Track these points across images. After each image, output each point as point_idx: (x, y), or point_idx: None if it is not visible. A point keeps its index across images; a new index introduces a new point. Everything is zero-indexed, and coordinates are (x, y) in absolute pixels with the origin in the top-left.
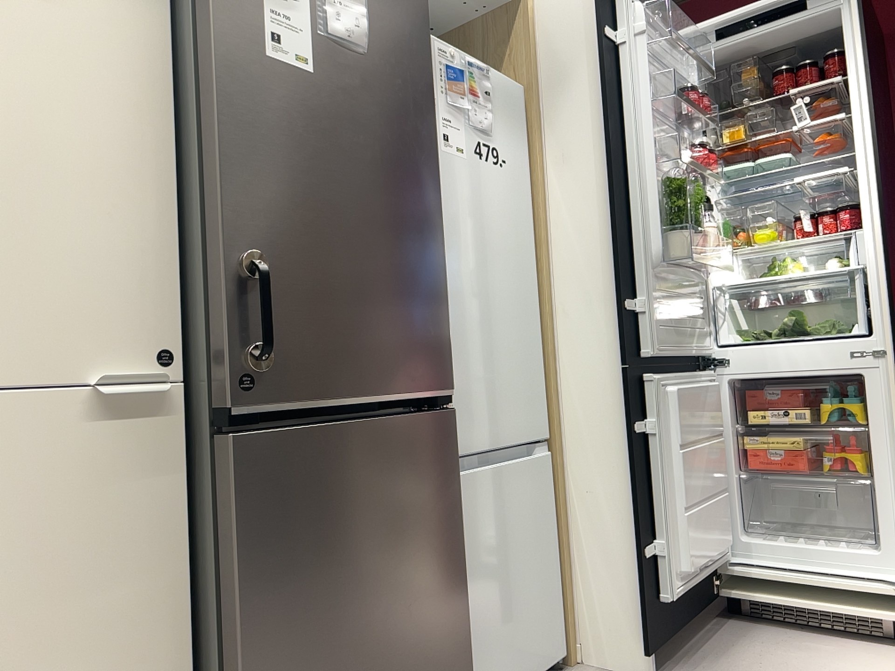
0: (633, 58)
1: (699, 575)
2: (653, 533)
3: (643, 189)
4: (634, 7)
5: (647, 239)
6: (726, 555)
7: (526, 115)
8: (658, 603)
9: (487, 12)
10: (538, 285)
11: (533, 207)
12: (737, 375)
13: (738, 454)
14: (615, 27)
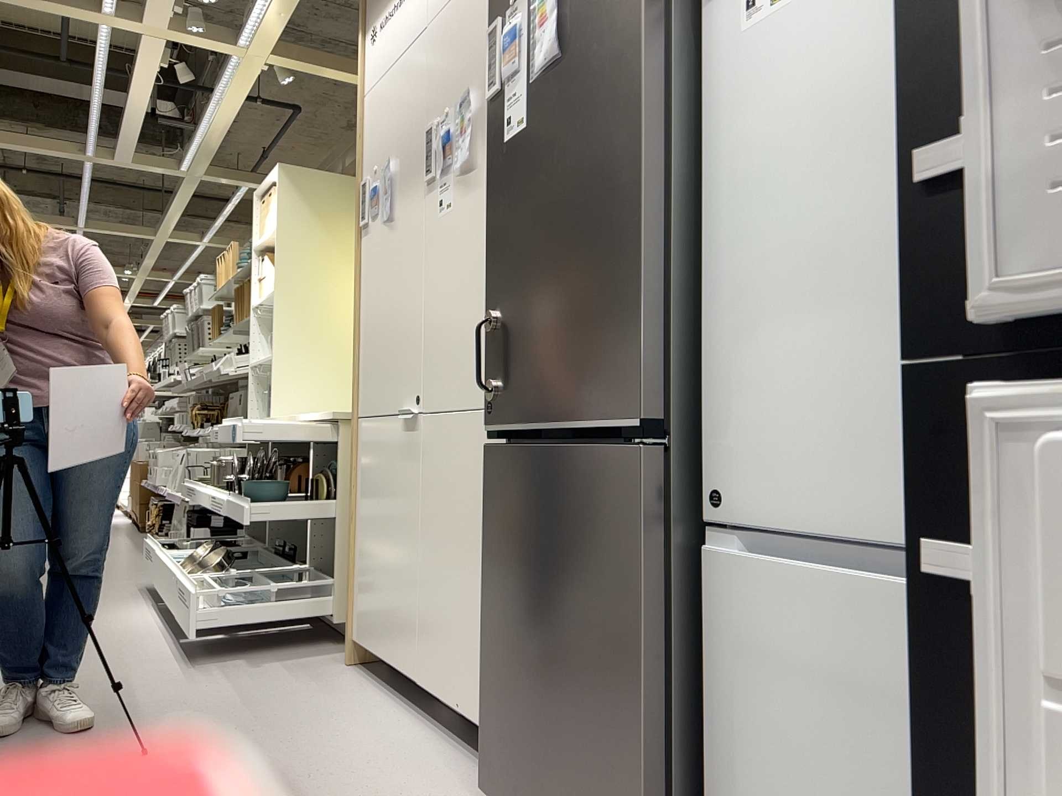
0: None
1: None
2: None
3: None
4: None
5: None
6: None
7: None
8: None
9: None
10: None
11: None
12: None
13: None
14: None
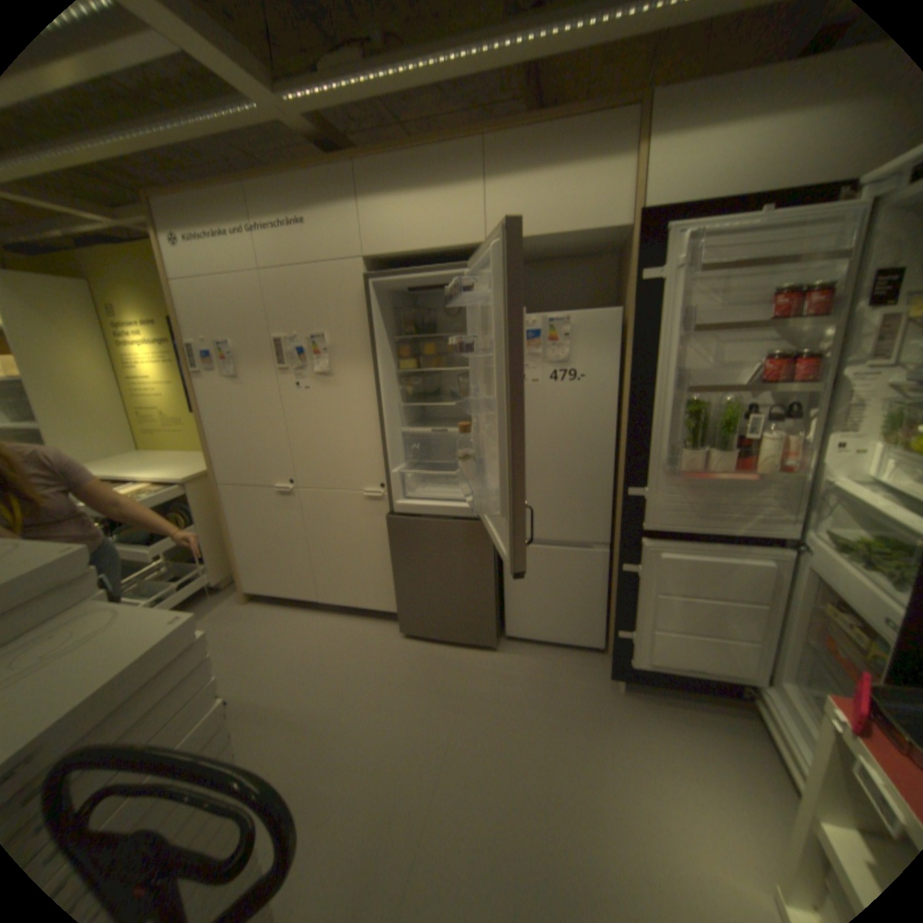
0: (671, 294)
1: (680, 673)
2: (631, 628)
3: (660, 410)
4: (685, 237)
5: (657, 449)
6: (748, 683)
7: (627, 328)
8: (628, 663)
9: (627, 234)
10: (619, 451)
11: (623, 397)
12: (814, 569)
13: (810, 629)
14: (662, 263)
